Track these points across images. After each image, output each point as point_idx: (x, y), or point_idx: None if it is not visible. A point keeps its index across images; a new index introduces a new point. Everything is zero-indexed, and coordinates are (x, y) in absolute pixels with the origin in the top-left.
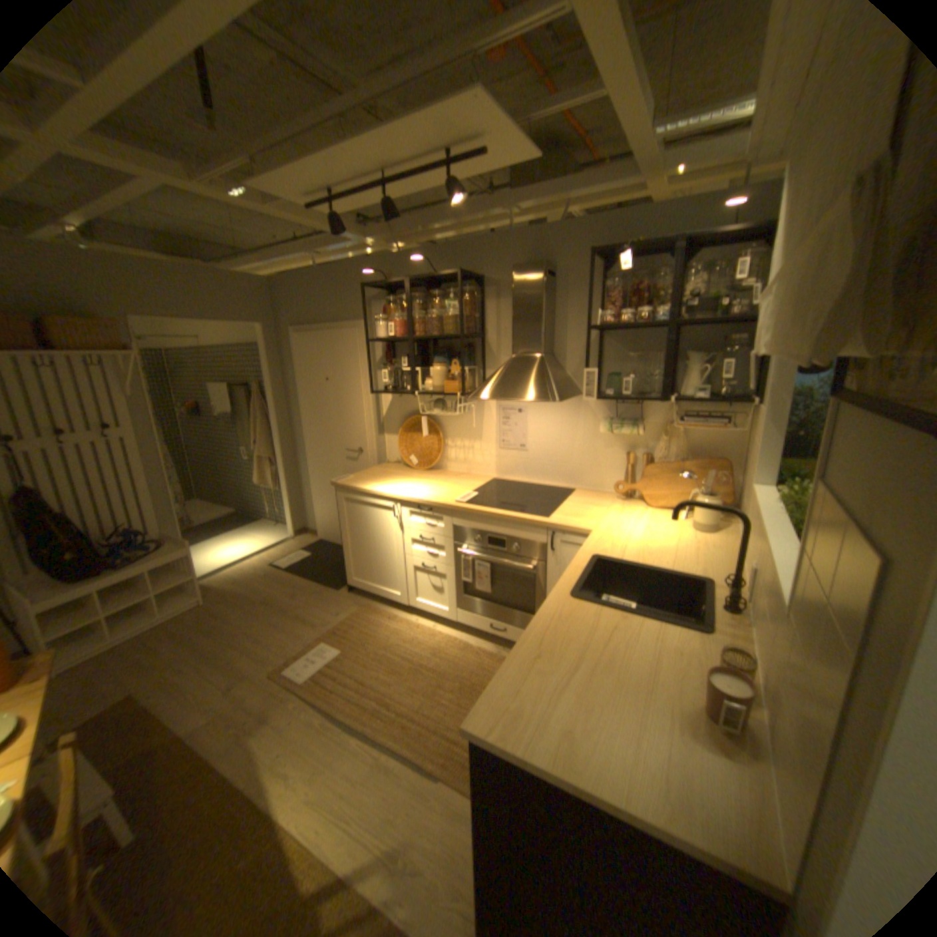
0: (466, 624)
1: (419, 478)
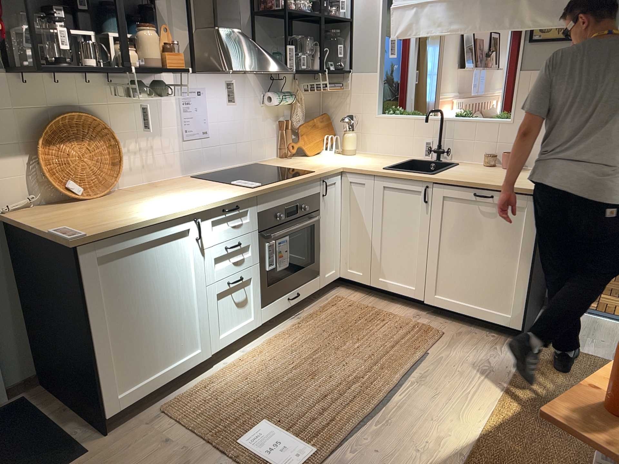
0: (270, 318)
1: (140, 199)
